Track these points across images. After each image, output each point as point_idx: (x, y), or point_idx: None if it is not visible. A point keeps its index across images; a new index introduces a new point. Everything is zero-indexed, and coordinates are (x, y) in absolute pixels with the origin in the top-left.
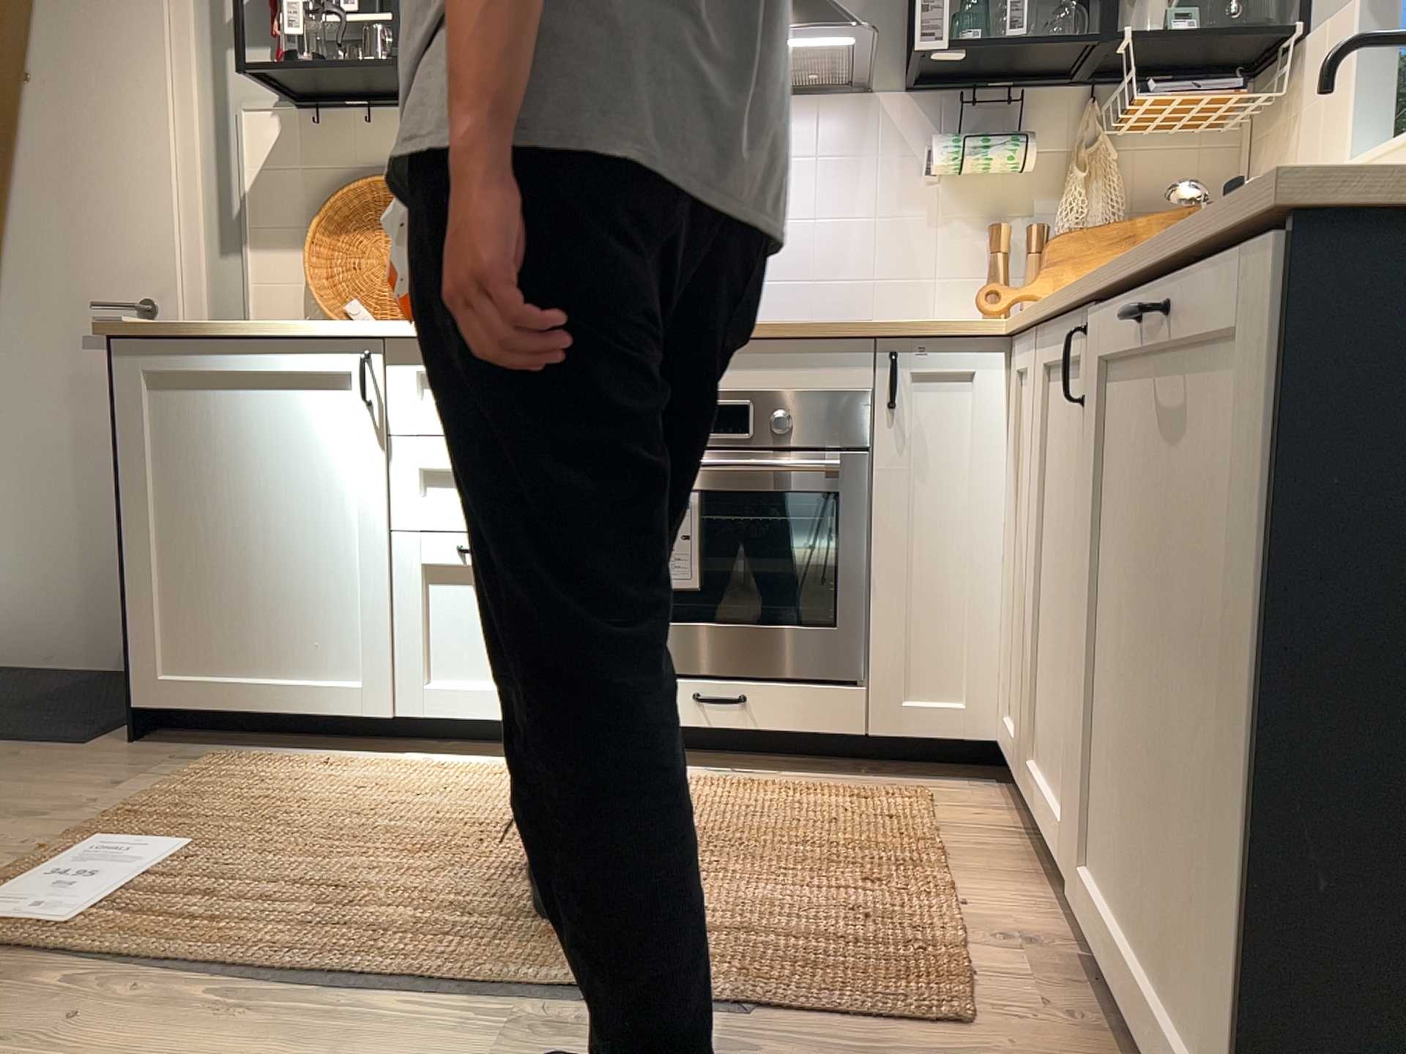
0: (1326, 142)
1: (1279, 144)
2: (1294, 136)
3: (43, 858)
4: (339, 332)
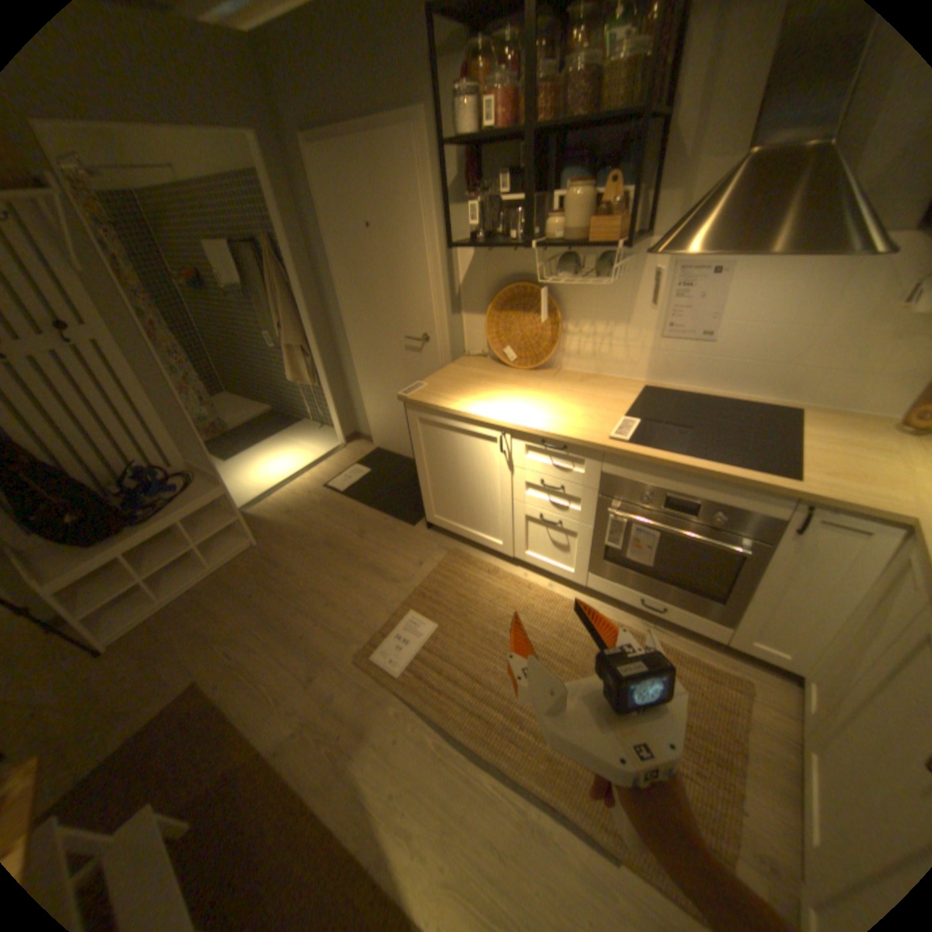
0: None
1: None
2: None
3: (395, 617)
4: (490, 421)
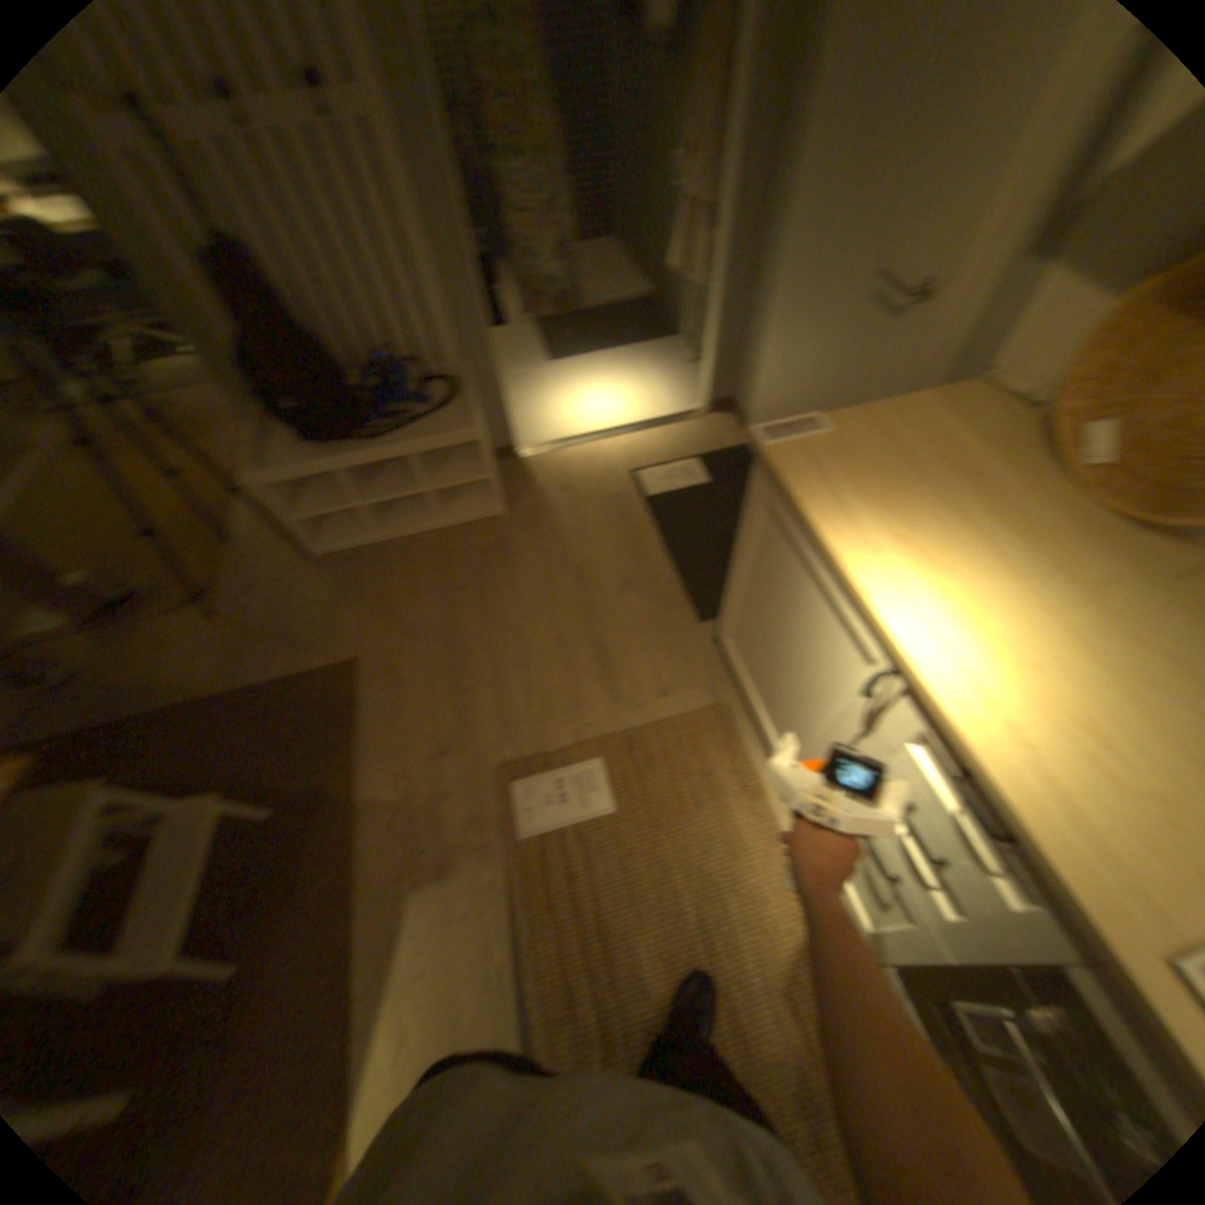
0: None
1: None
2: None
3: (572, 754)
4: (879, 632)
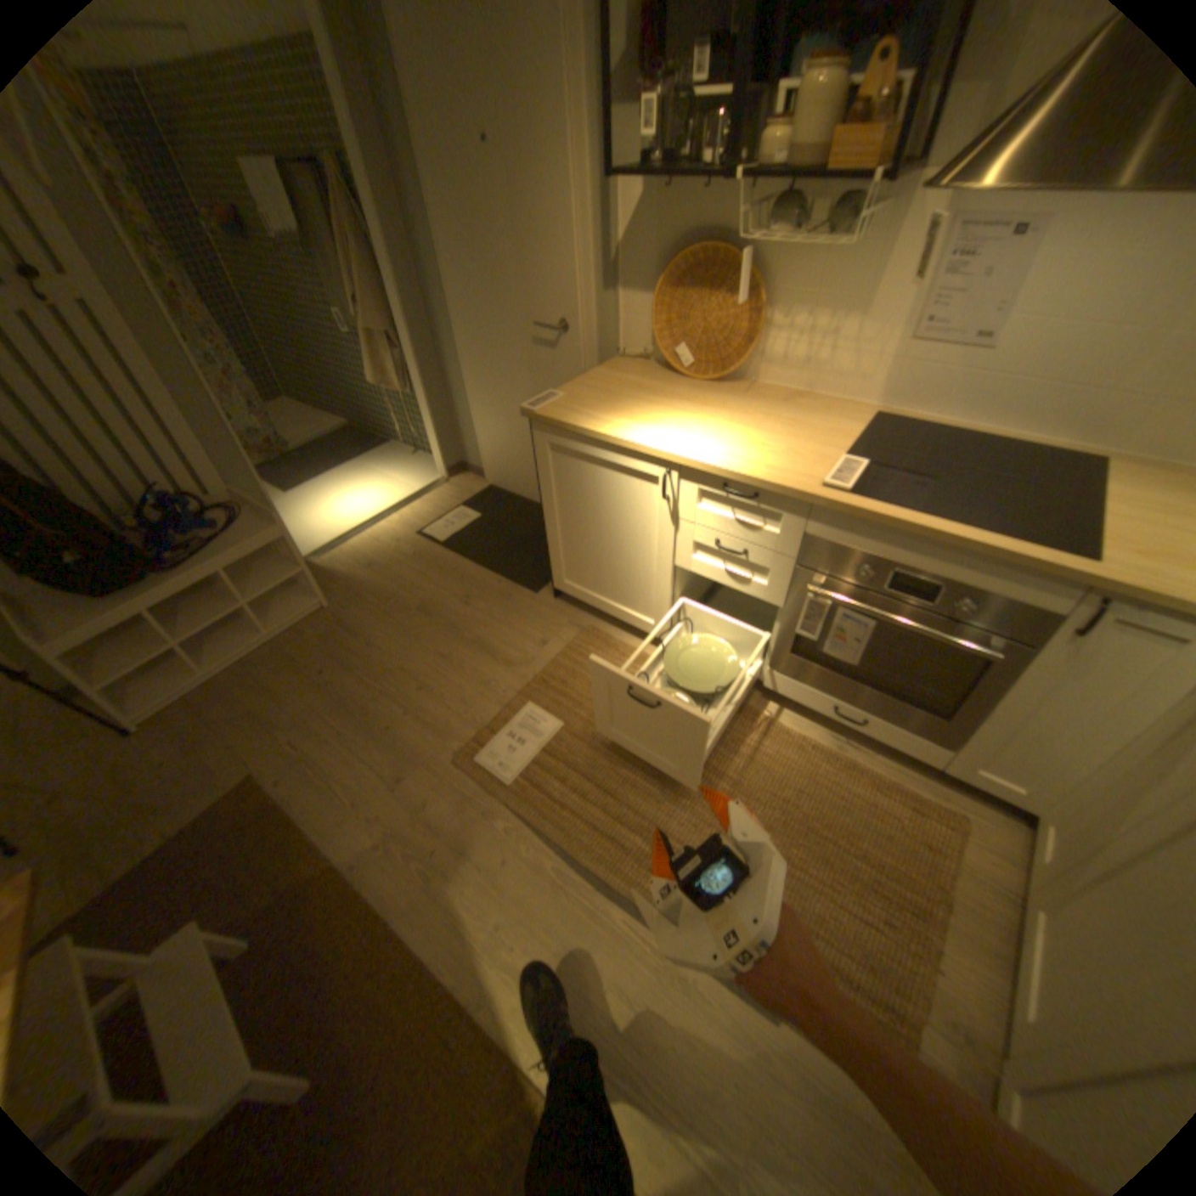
0: None
1: None
2: None
3: (509, 709)
4: (652, 452)
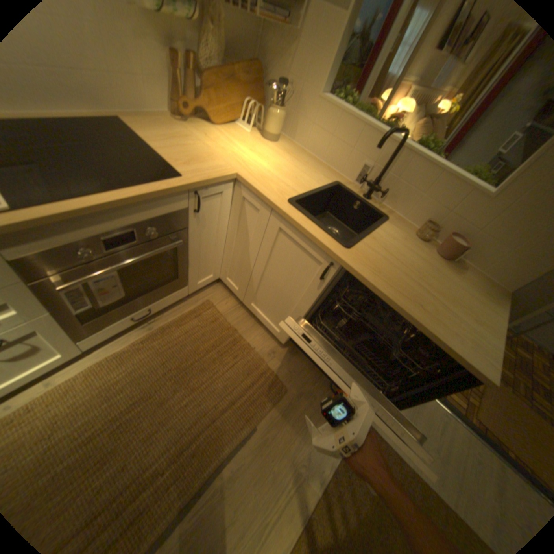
0: (314, 70)
1: (287, 42)
2: (297, 48)
3: None
4: None
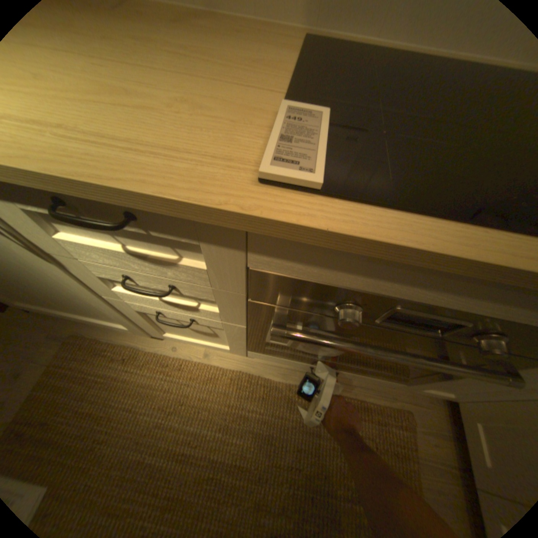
0: None
1: None
2: None
3: None
4: None
